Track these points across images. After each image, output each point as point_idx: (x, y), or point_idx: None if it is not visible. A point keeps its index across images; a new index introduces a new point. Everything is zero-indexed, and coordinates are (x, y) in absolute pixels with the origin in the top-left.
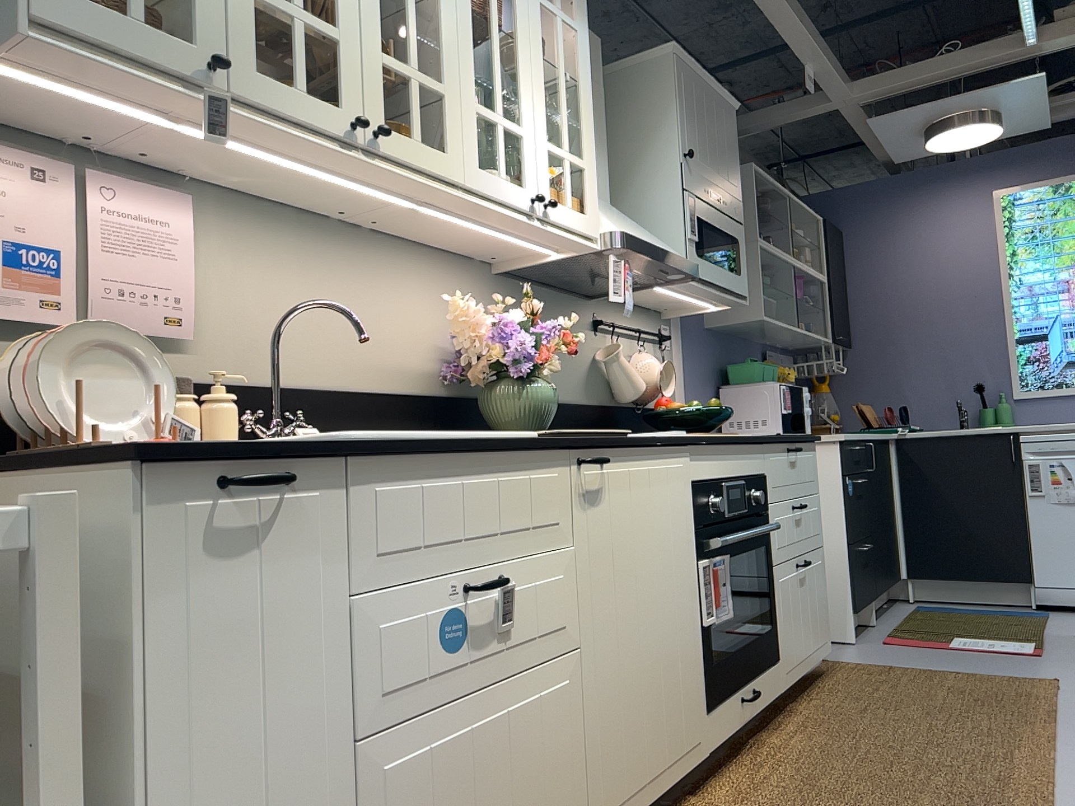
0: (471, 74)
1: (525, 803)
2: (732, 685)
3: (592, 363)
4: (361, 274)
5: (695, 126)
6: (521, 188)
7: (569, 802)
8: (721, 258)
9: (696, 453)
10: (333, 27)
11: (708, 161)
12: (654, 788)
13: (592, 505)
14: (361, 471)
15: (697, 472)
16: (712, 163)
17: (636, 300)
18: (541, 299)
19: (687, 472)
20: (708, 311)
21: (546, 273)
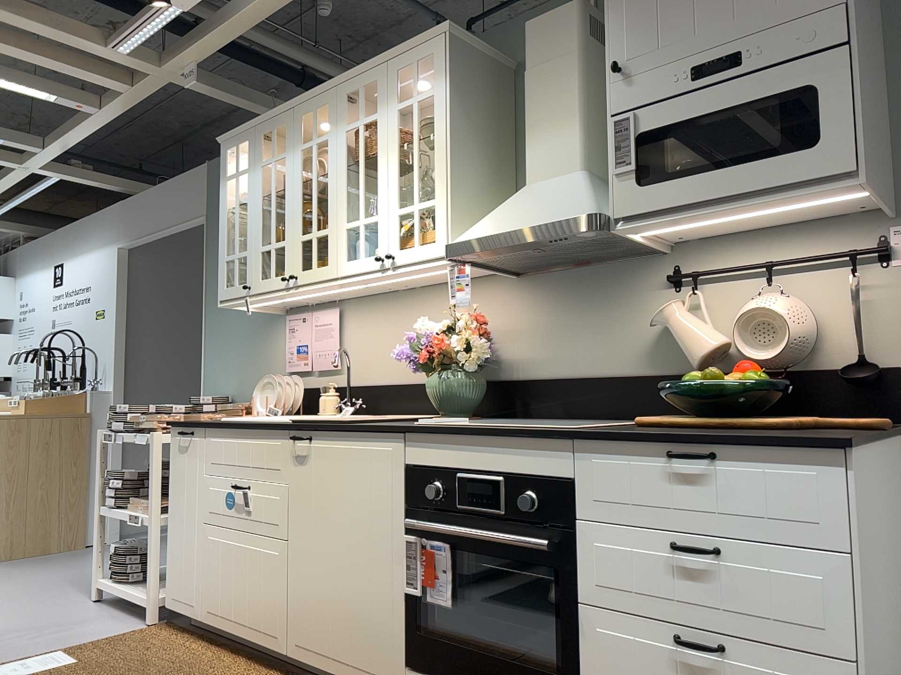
0: (343, 208)
1: (252, 594)
2: (450, 673)
3: (660, 327)
4: (413, 315)
5: (647, 10)
6: (374, 255)
7: (274, 615)
8: (745, 145)
9: (412, 440)
10: (283, 241)
11: (686, 30)
12: (336, 668)
13: (299, 464)
14: (209, 432)
15: (412, 457)
16: (699, 25)
17: (753, 225)
18: (573, 280)
19: (395, 456)
20: (873, 198)
21: (534, 265)
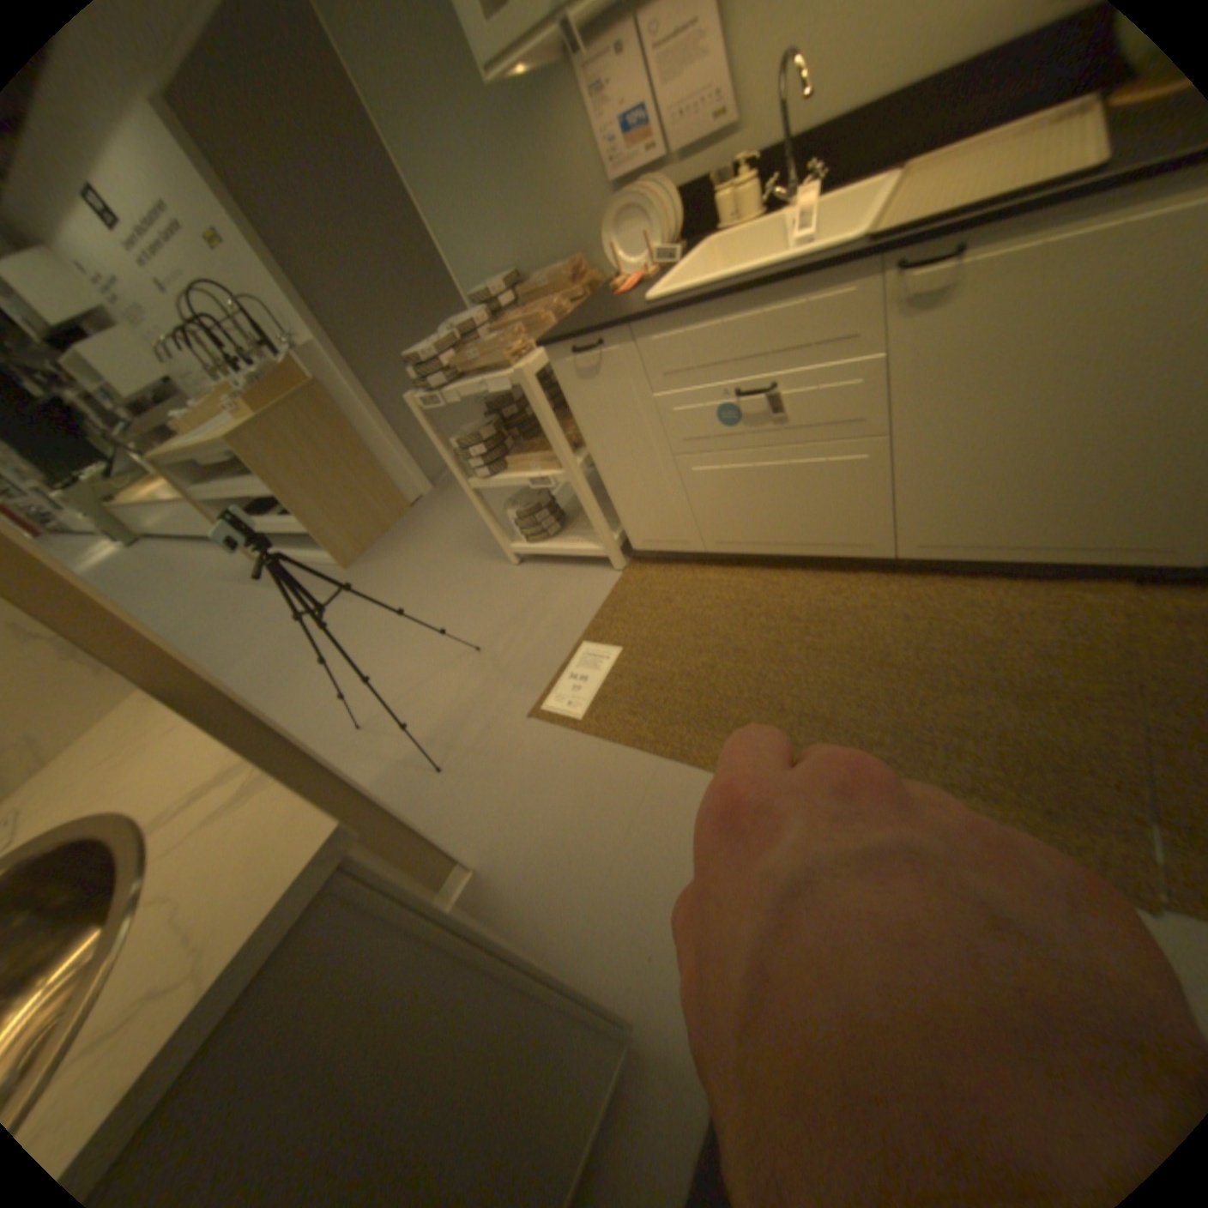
0: None
1: (812, 510)
2: None
3: None
4: None
5: None
6: None
7: (866, 523)
8: None
9: None
10: None
11: None
12: (1022, 553)
13: (924, 308)
14: (642, 328)
15: None
16: None
17: None
18: None
19: None
20: None
21: None
